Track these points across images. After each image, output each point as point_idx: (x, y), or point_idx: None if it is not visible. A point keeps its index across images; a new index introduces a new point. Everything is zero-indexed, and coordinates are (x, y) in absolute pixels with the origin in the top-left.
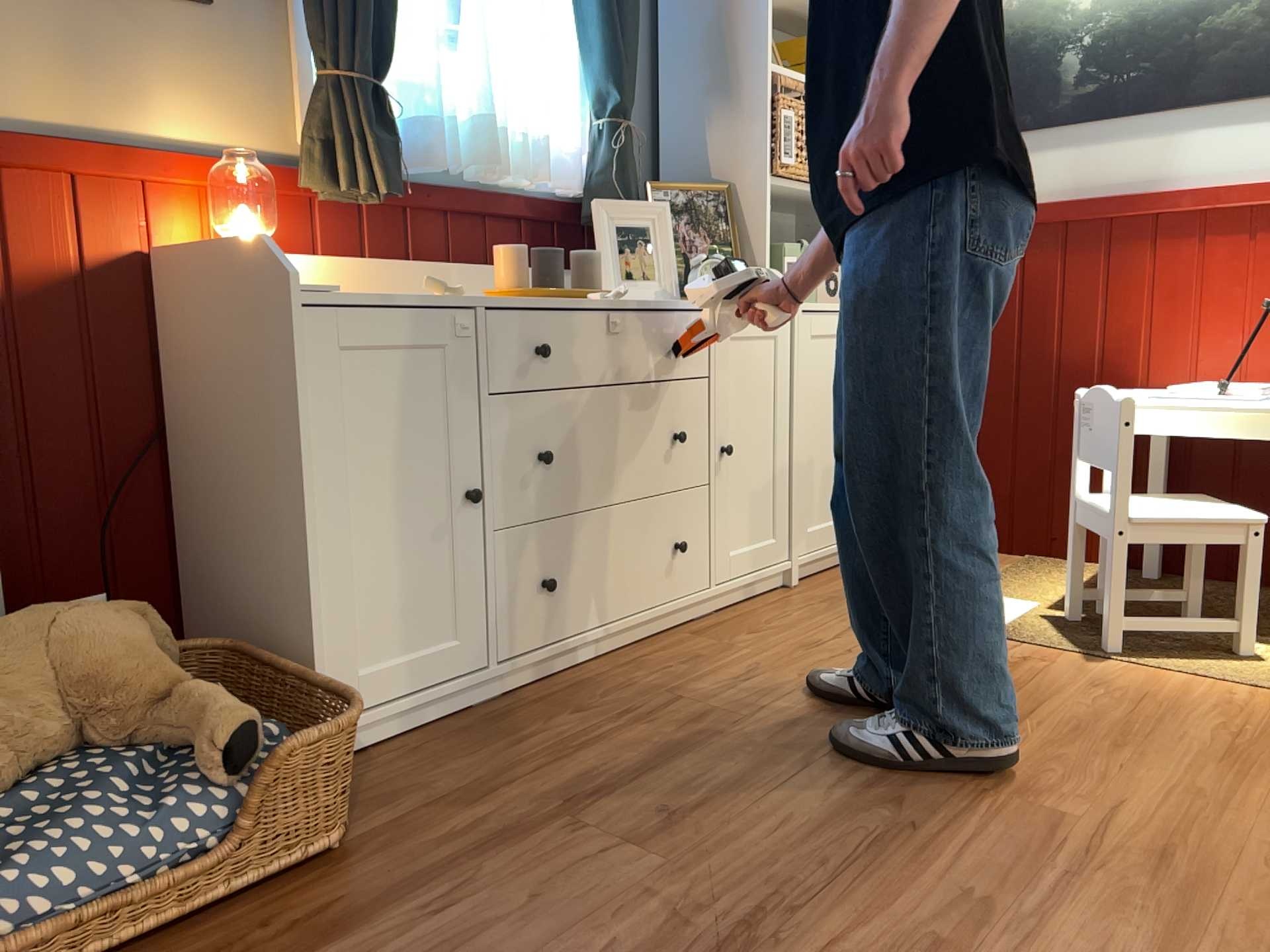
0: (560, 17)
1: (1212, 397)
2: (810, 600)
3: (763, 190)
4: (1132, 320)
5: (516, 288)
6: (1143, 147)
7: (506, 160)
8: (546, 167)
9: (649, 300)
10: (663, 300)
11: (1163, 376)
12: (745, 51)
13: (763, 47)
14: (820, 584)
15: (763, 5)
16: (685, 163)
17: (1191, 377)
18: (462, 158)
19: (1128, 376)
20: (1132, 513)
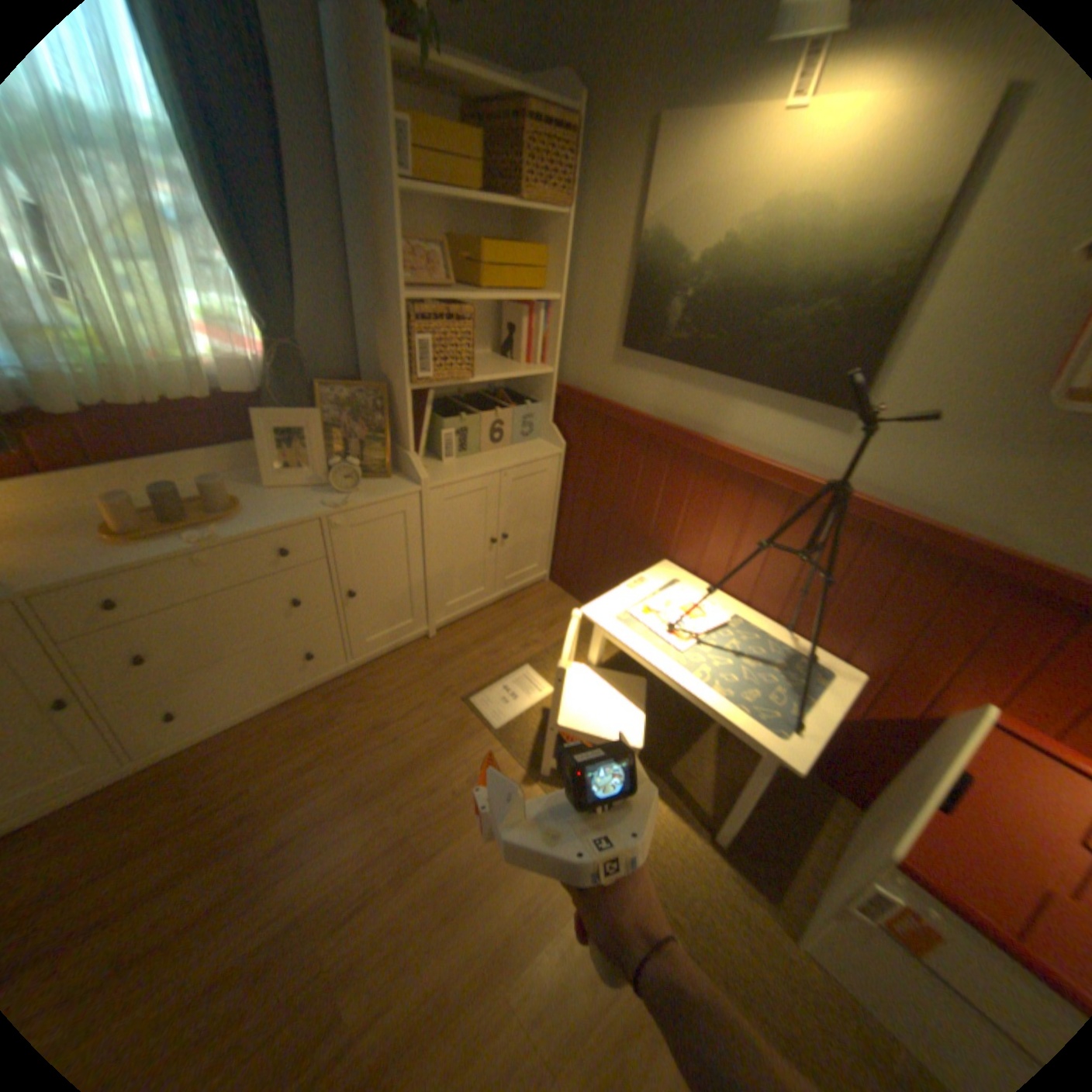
0: (205, 241)
1: (659, 635)
2: (425, 659)
3: (404, 397)
4: (673, 518)
5: (114, 534)
6: (709, 399)
7: (170, 375)
8: (221, 370)
9: (252, 524)
10: (270, 519)
11: (682, 560)
12: (387, 278)
13: (396, 280)
14: (447, 637)
15: (394, 240)
16: (367, 350)
17: (696, 568)
18: (107, 389)
19: (664, 550)
20: (564, 717)
